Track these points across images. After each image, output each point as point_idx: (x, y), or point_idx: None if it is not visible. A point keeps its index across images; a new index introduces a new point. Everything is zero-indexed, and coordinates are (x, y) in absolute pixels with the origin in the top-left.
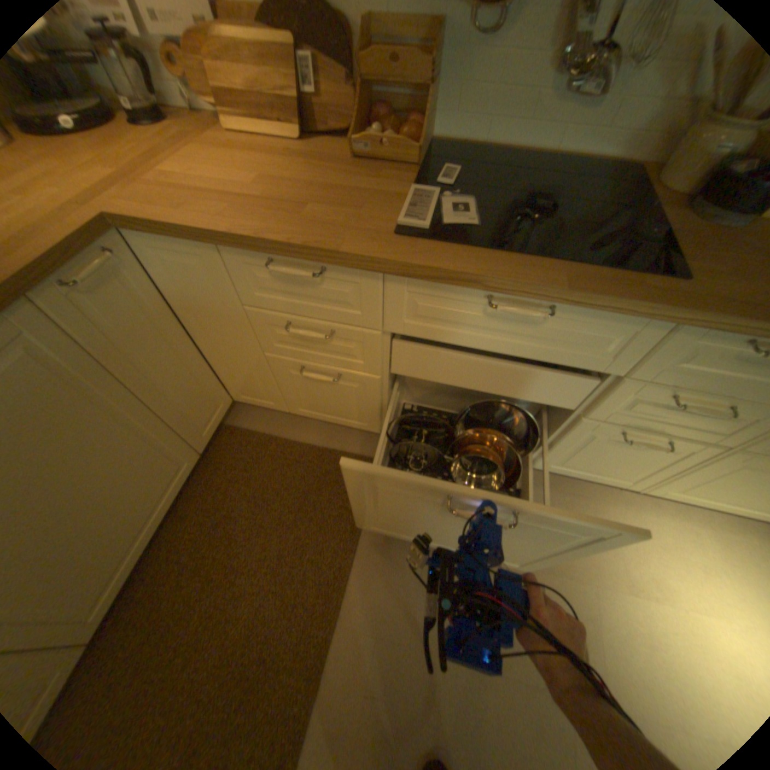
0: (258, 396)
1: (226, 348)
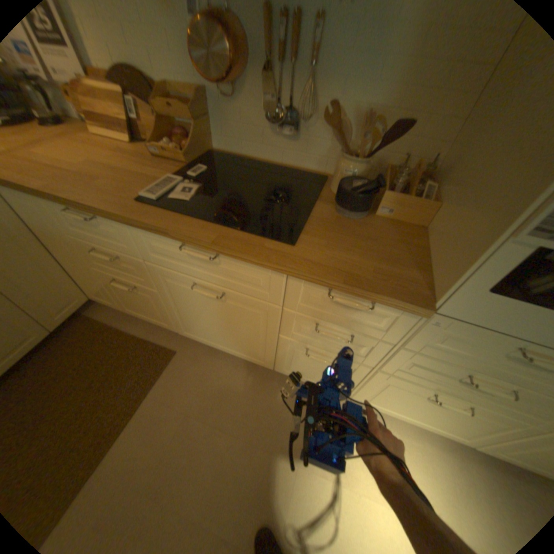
0: (101, 298)
1: (69, 262)
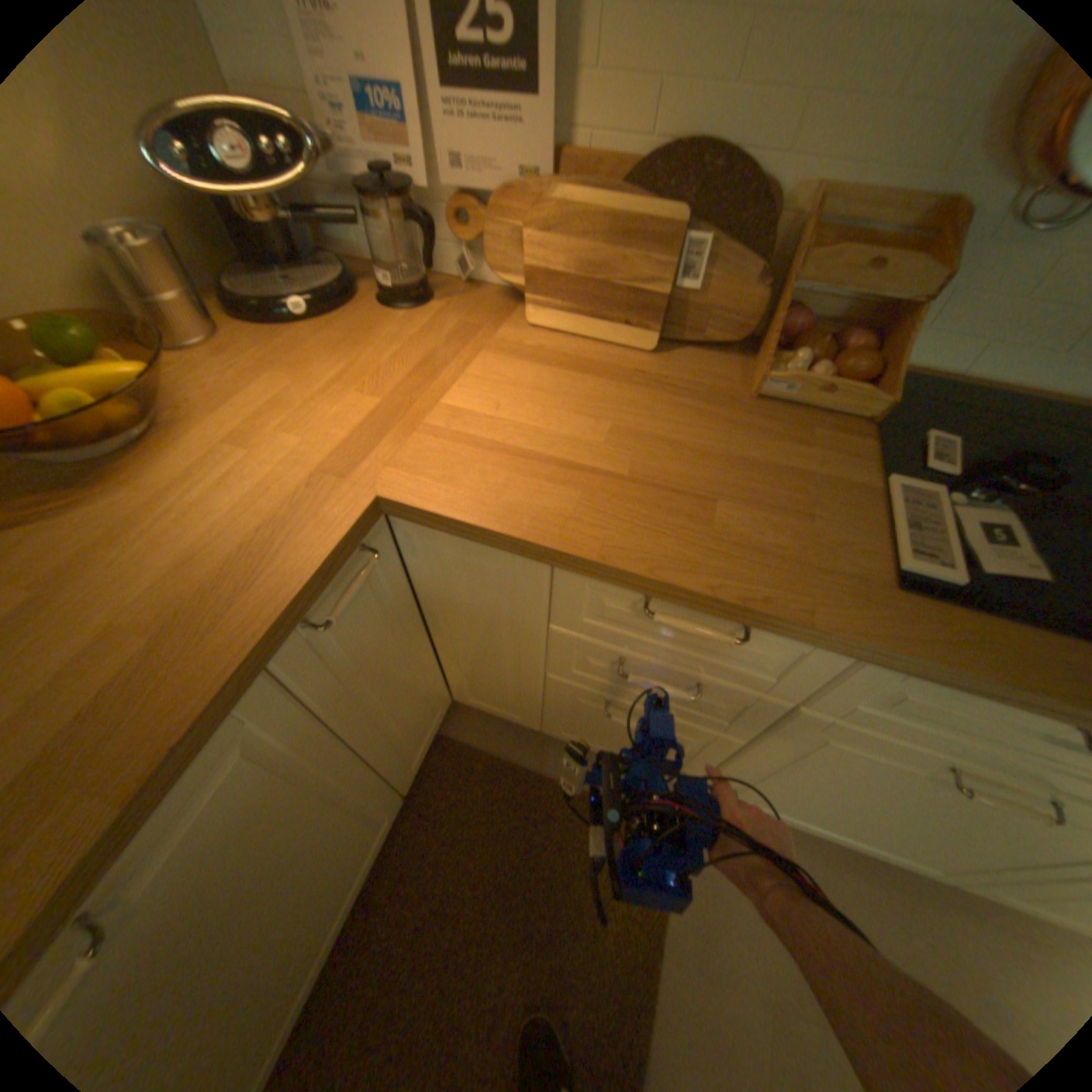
0: (500, 706)
1: (481, 654)
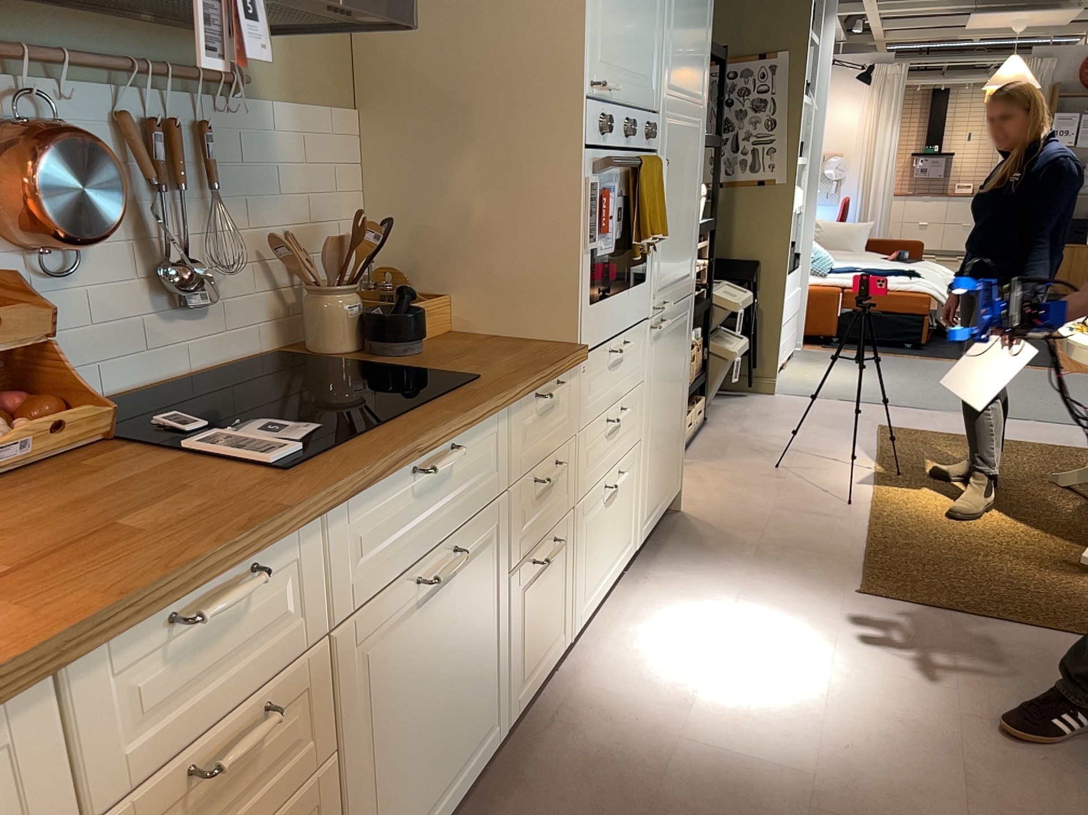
0: None
1: None
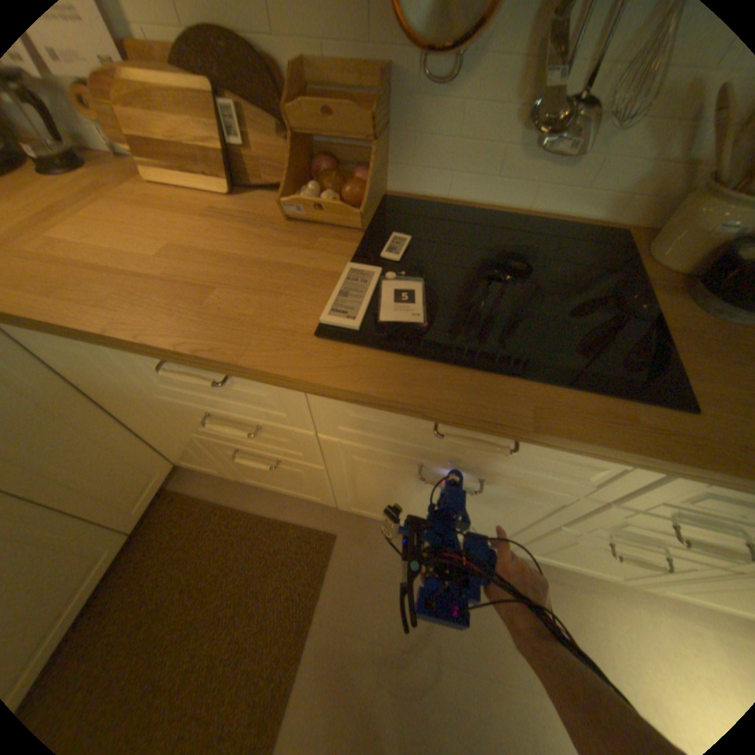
0: (199, 465)
1: (149, 426)
